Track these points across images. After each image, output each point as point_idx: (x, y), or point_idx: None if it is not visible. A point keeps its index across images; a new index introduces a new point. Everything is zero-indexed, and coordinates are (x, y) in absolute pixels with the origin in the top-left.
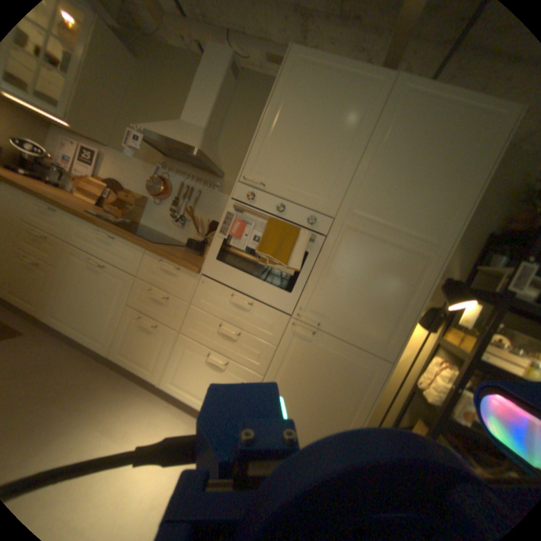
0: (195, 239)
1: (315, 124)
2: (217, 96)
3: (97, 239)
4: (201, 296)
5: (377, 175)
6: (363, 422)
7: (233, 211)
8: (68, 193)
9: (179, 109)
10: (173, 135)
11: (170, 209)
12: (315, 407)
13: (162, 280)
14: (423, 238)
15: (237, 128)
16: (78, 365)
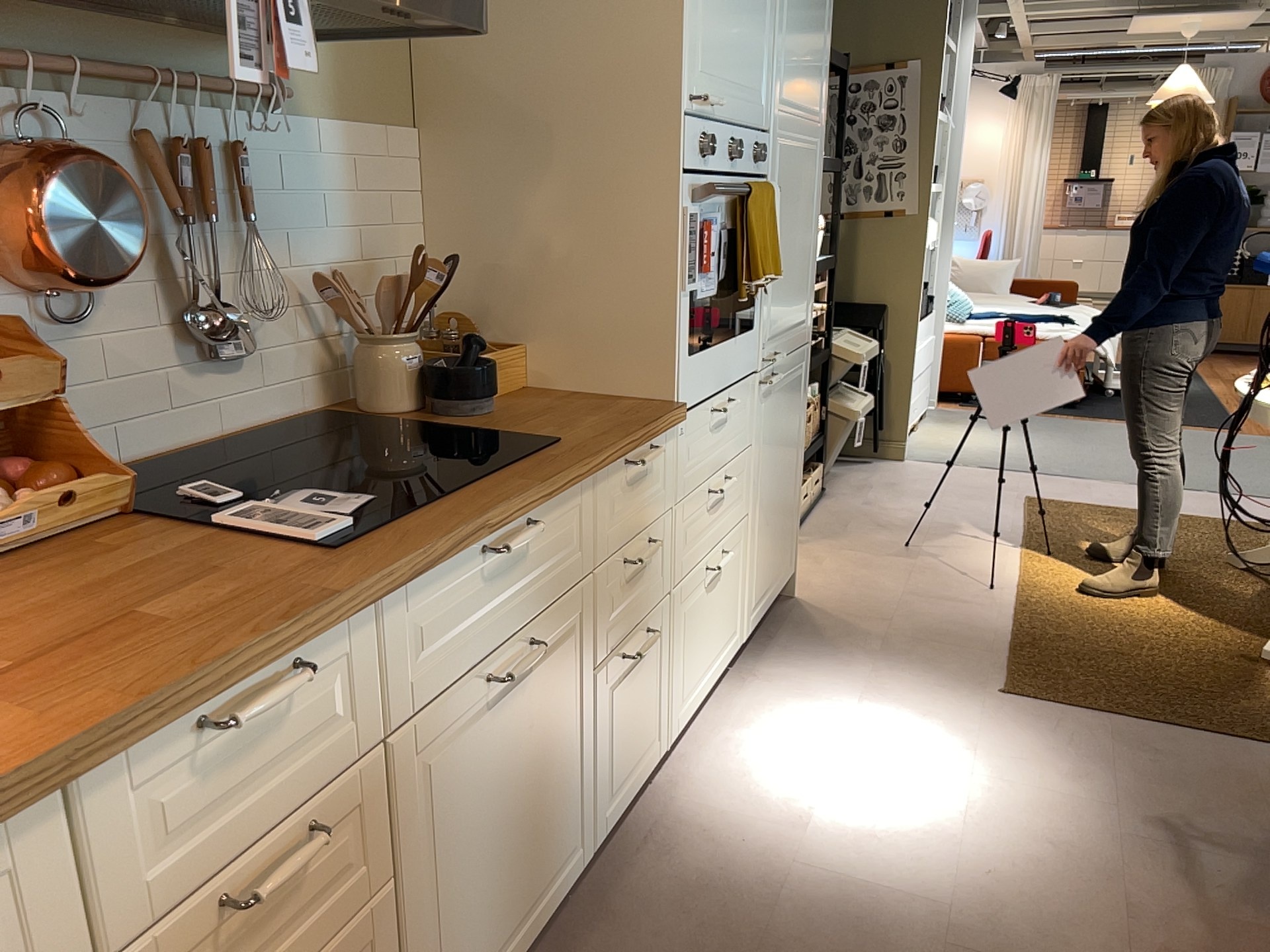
0: (411, 362)
1: None
2: None
3: (485, 578)
4: (683, 466)
5: (789, 23)
6: (801, 453)
7: (693, 208)
8: None
9: None
10: None
11: (149, 306)
12: (780, 488)
13: (633, 508)
14: (811, 123)
15: None
16: (585, 949)
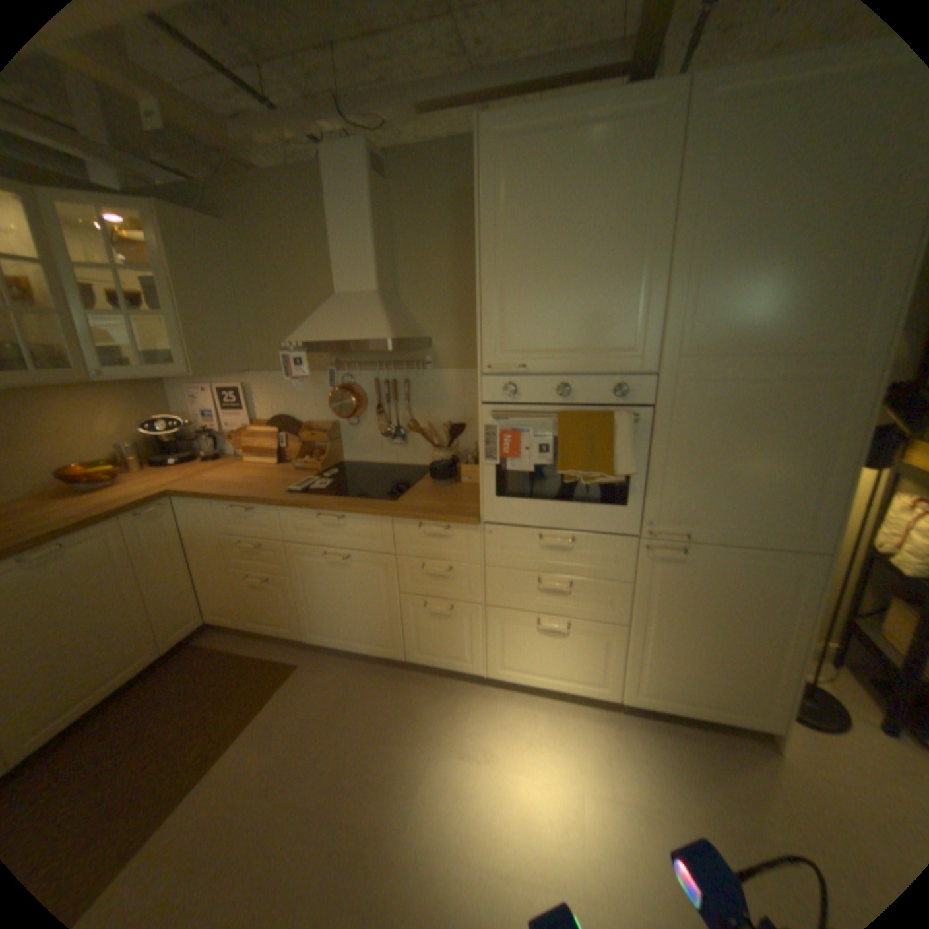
0: (435, 459)
1: (571, 236)
2: (372, 228)
3: (322, 524)
4: (495, 551)
5: (711, 278)
6: (804, 646)
7: (493, 421)
8: (231, 457)
9: (318, 267)
10: (345, 331)
11: (375, 424)
12: (721, 645)
13: (432, 547)
14: (827, 350)
15: (419, 257)
16: (376, 681)
